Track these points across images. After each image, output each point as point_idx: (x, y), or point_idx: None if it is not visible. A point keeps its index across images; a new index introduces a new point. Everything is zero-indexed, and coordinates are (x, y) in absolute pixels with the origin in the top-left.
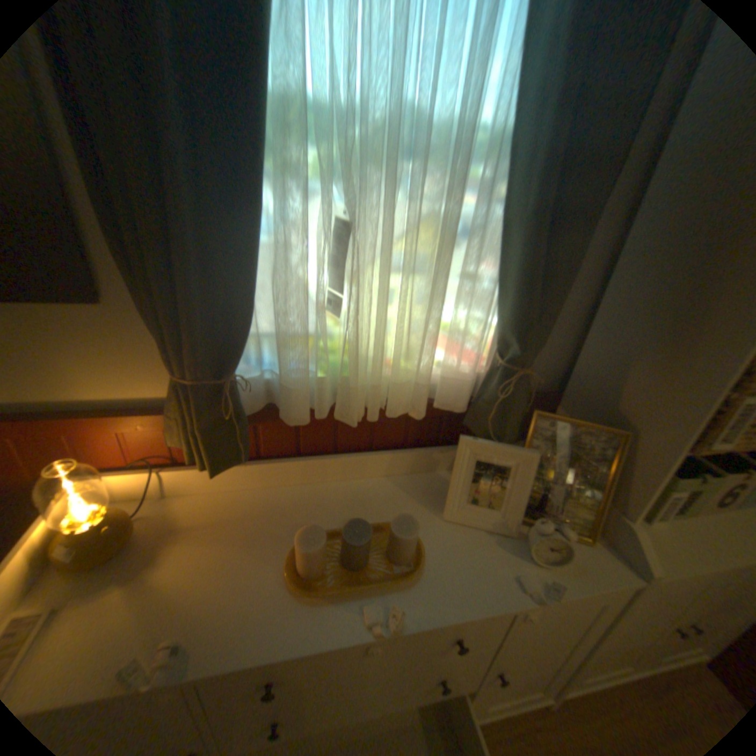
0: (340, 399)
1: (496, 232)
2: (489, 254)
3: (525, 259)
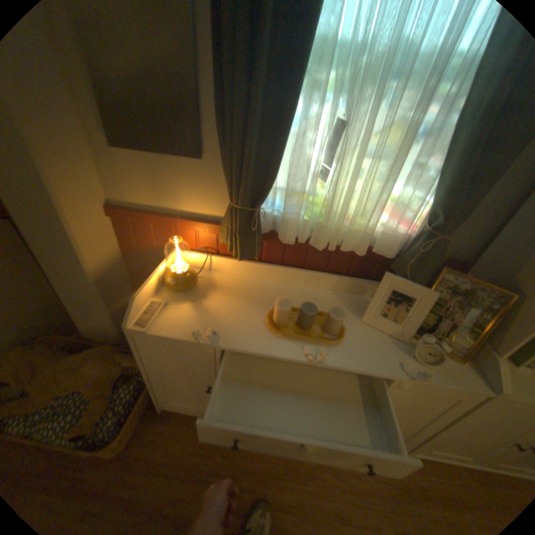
0: (314, 234)
1: (447, 135)
2: (438, 151)
3: (463, 156)
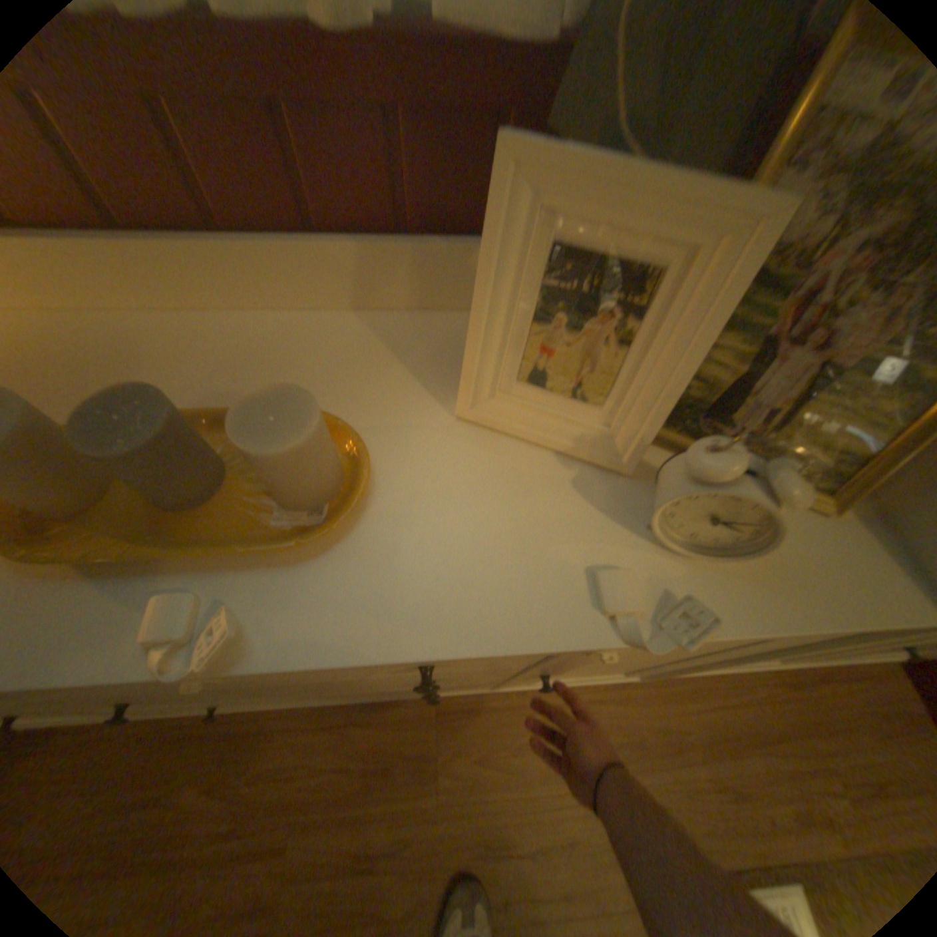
0: None
1: None
2: None
3: None
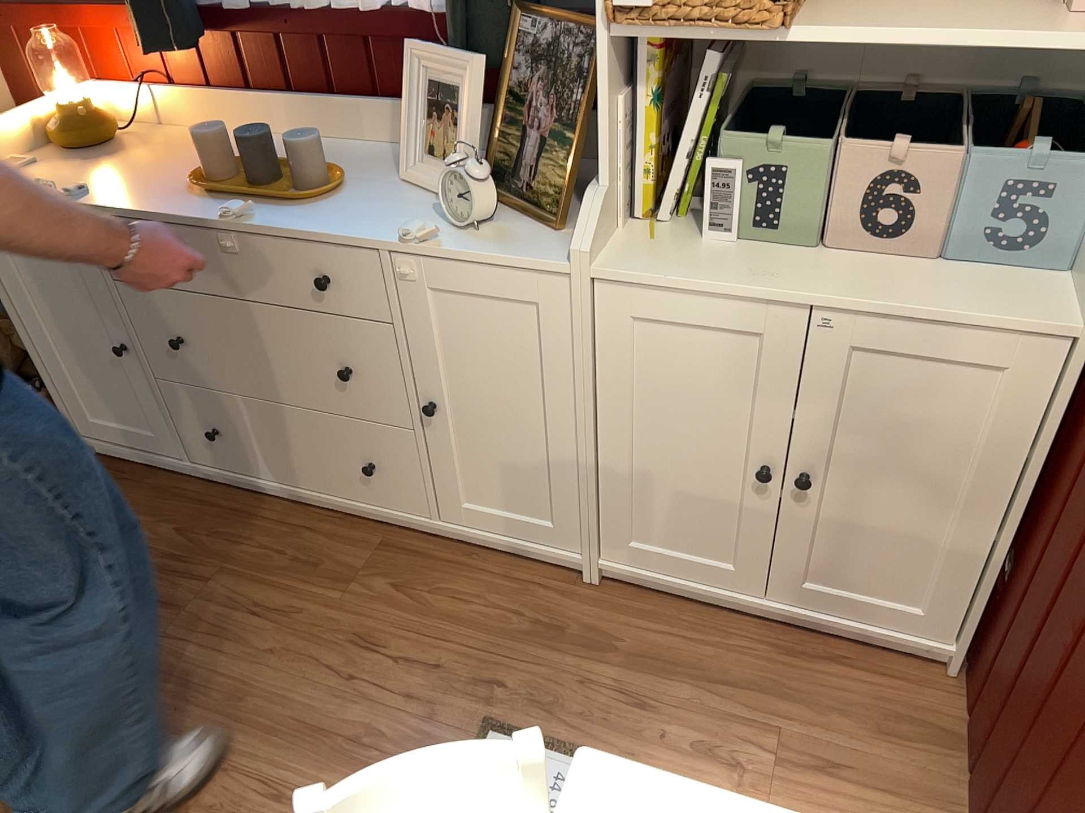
0: None
1: None
2: None
3: None
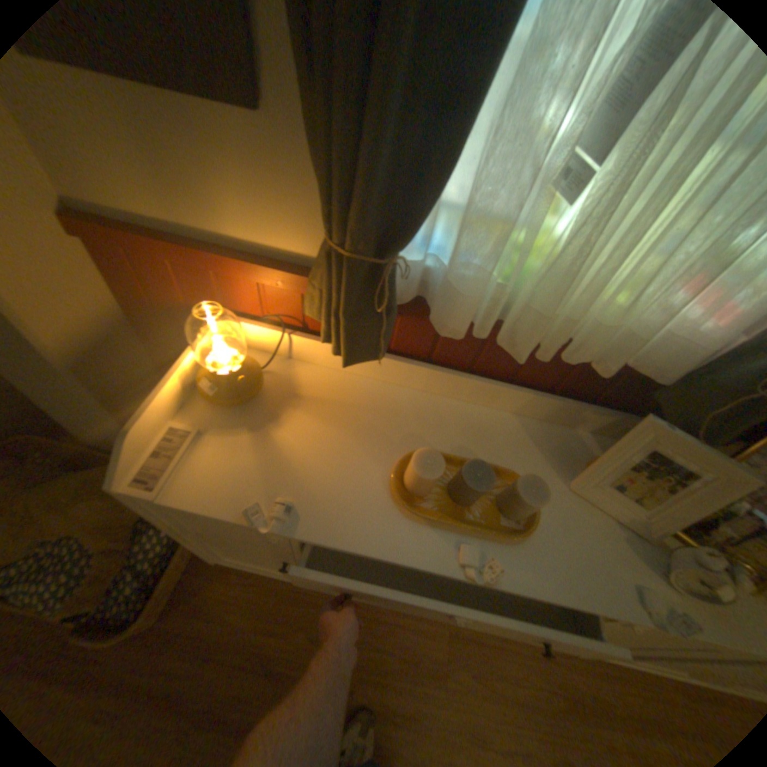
0: (511, 320)
1: None
2: None
3: None
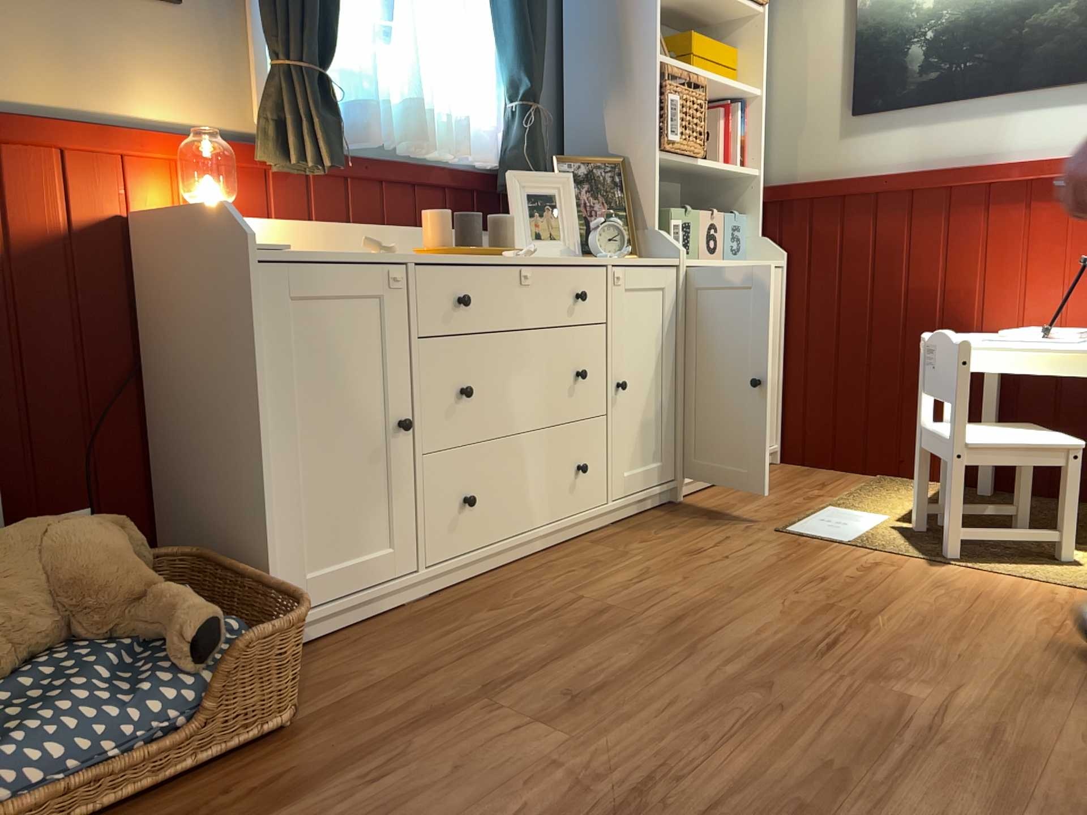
0: (396, 136)
1: None
2: (482, 13)
3: (513, 5)
